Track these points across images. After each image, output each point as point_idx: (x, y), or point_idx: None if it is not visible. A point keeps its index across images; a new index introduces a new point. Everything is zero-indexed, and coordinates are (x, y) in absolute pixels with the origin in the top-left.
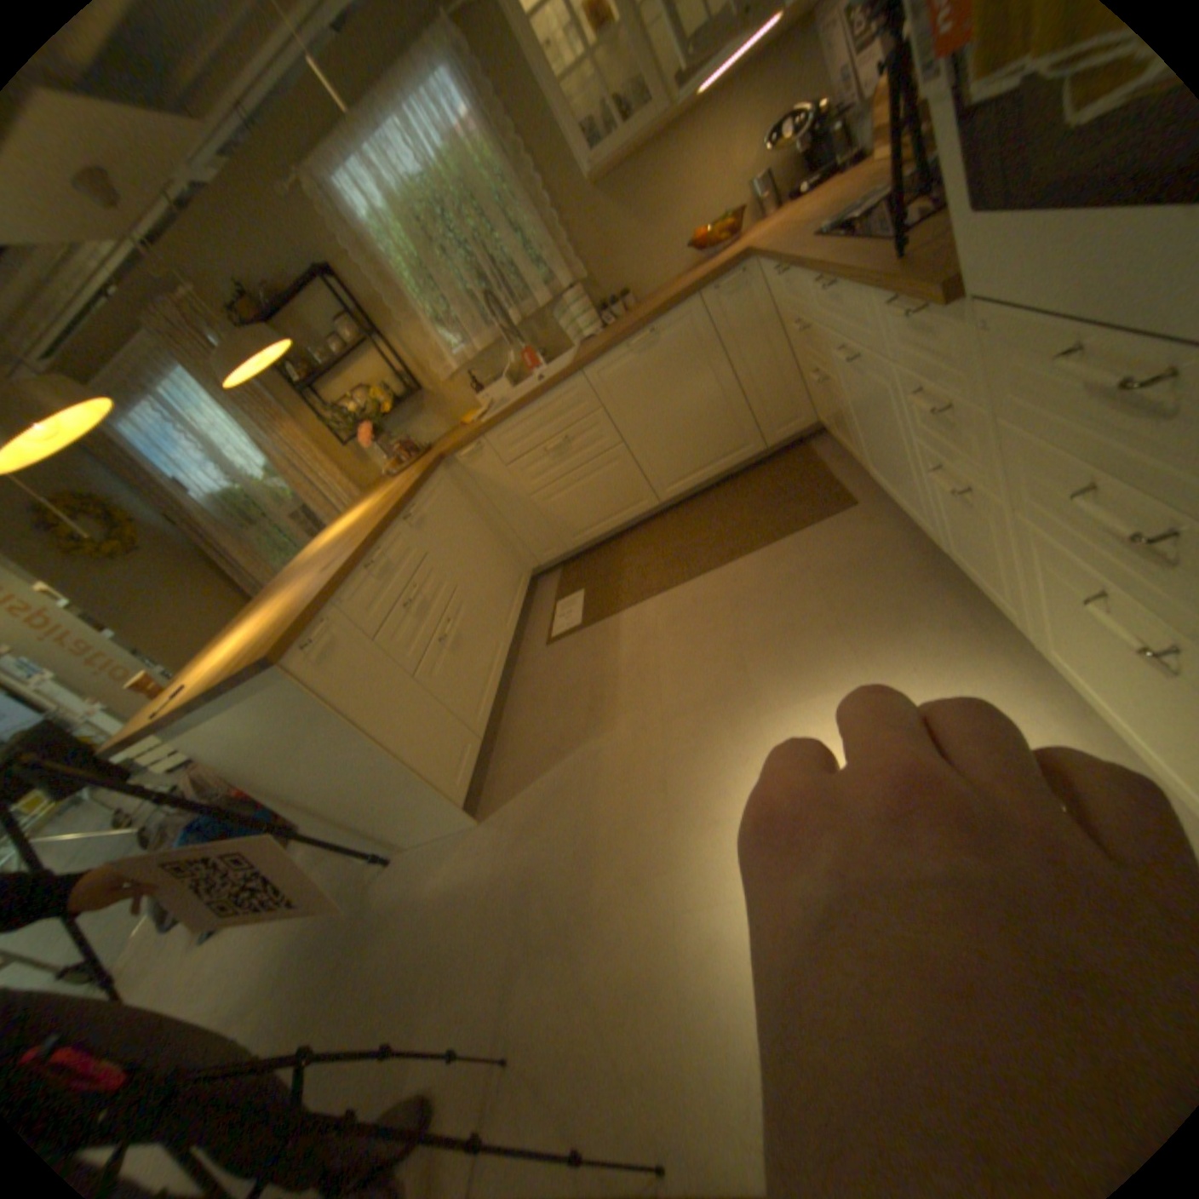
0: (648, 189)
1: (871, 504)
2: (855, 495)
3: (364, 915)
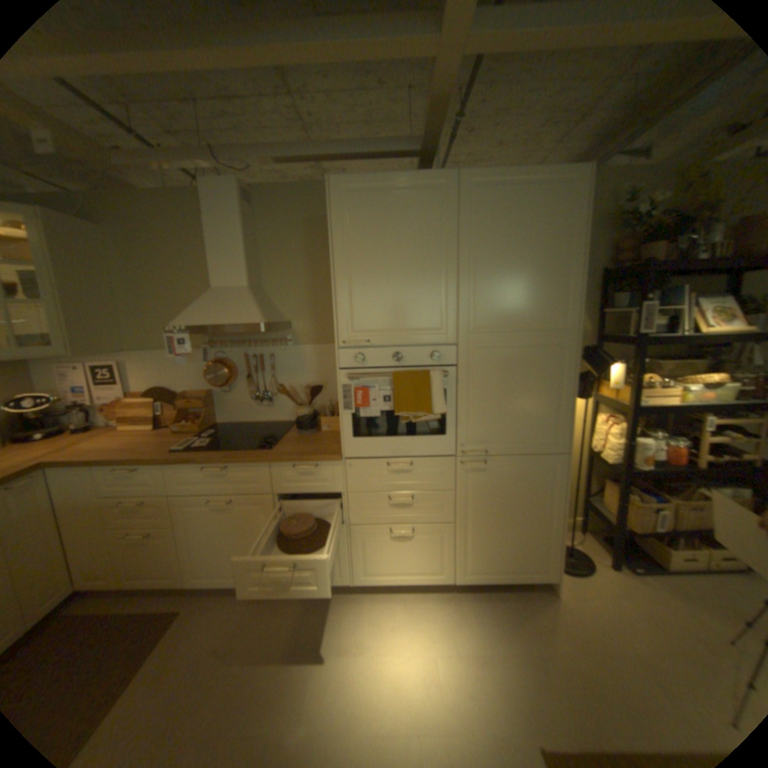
0: None
1: (189, 610)
2: (170, 613)
3: None
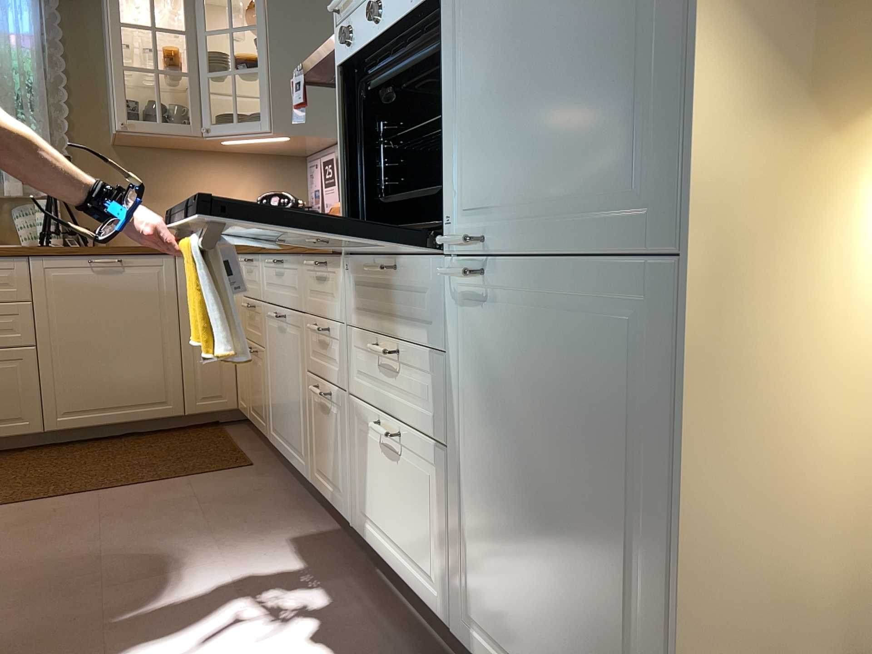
0: (157, 176)
1: (261, 468)
2: (251, 461)
3: None
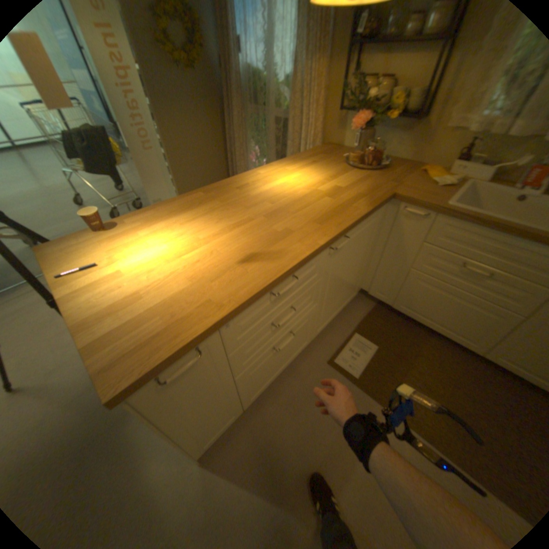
0: None
1: None
2: None
3: (118, 427)
